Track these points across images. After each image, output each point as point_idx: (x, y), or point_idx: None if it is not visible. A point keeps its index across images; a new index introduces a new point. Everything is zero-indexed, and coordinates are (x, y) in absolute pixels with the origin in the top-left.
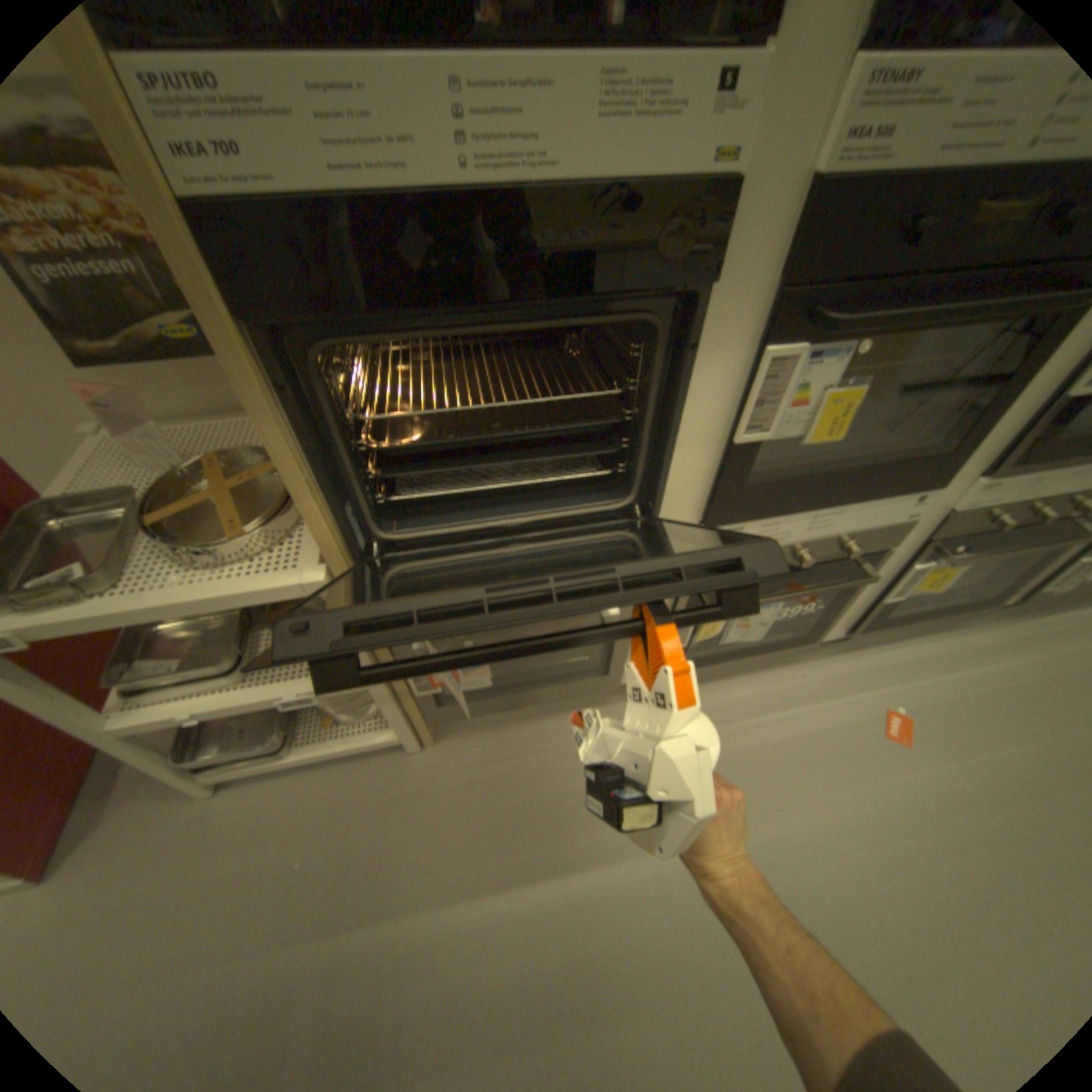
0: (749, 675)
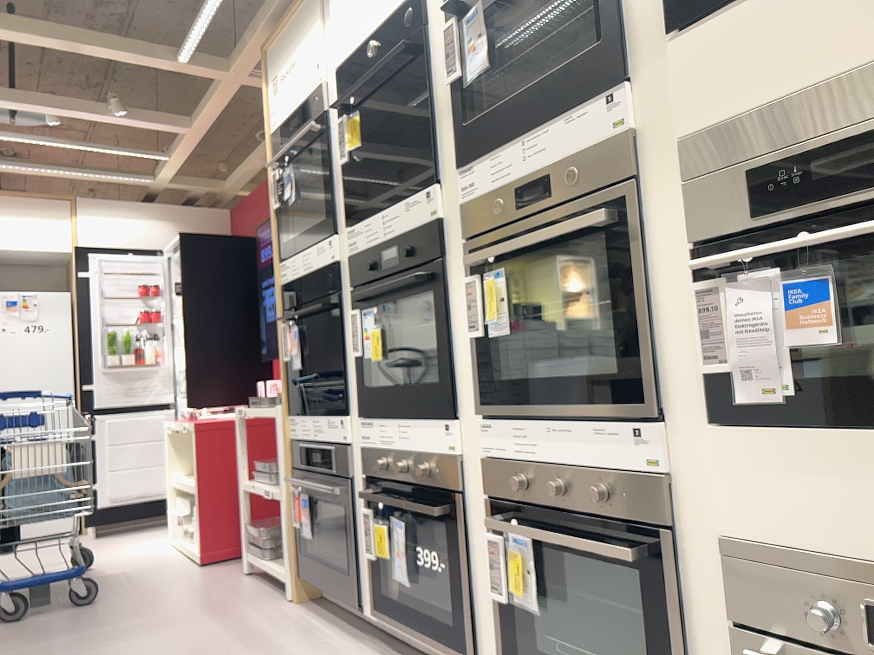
0: None
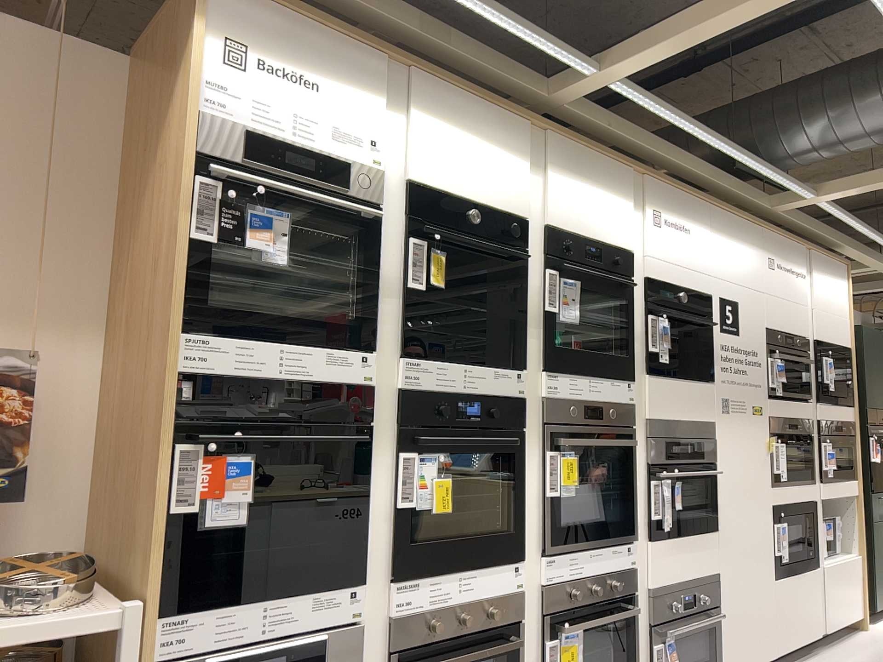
0: None
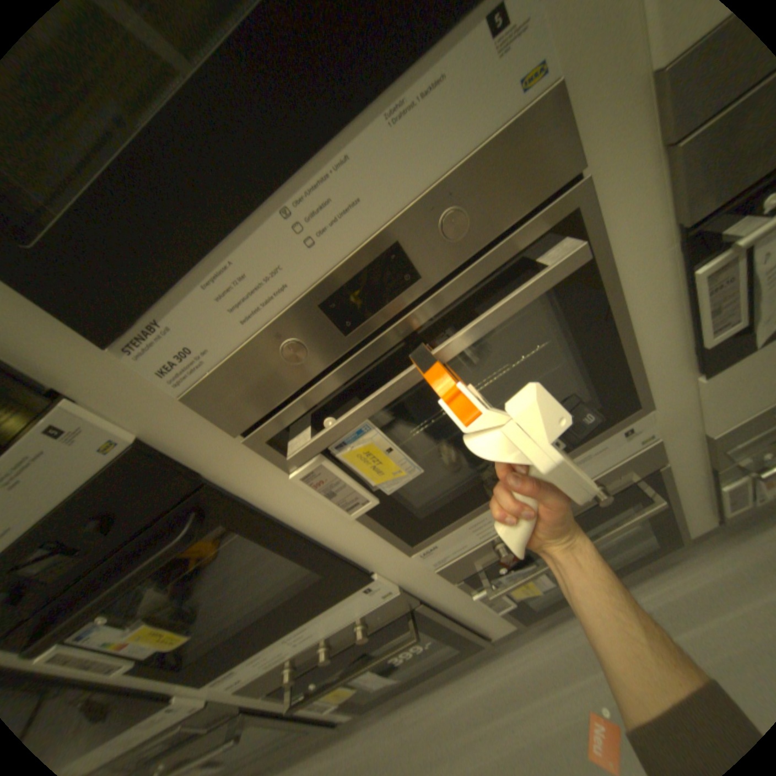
0: (458, 679)
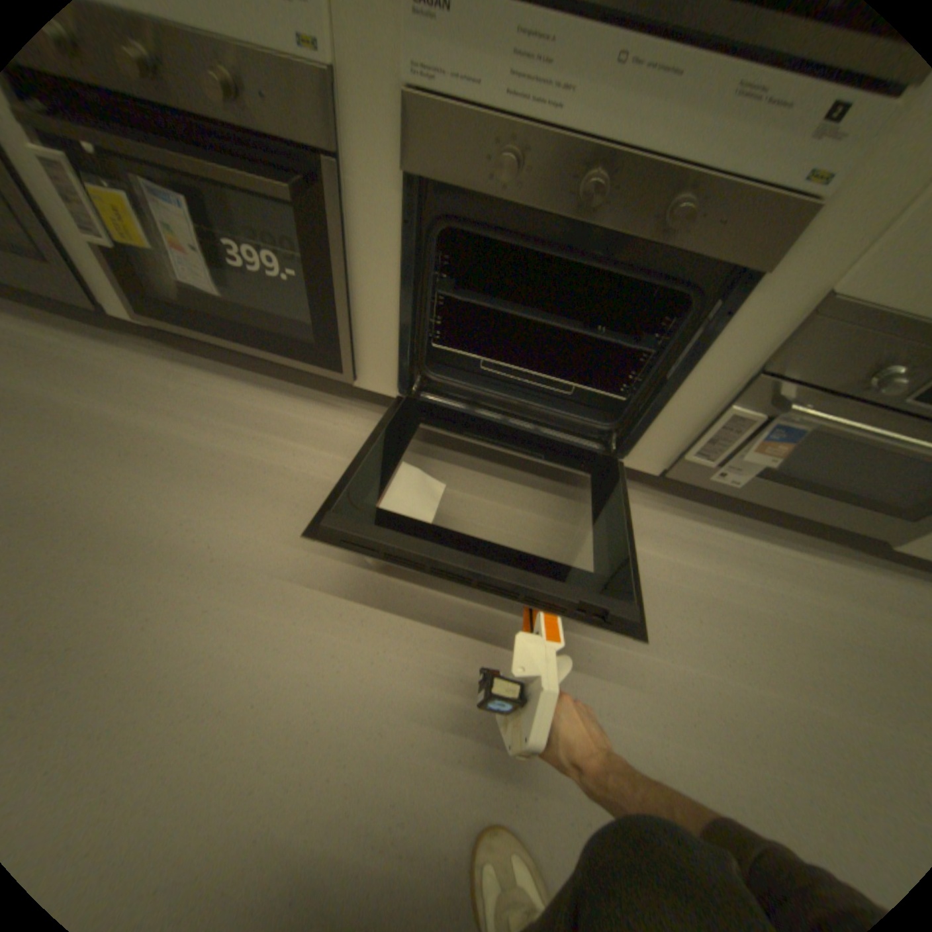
0: (285, 394)
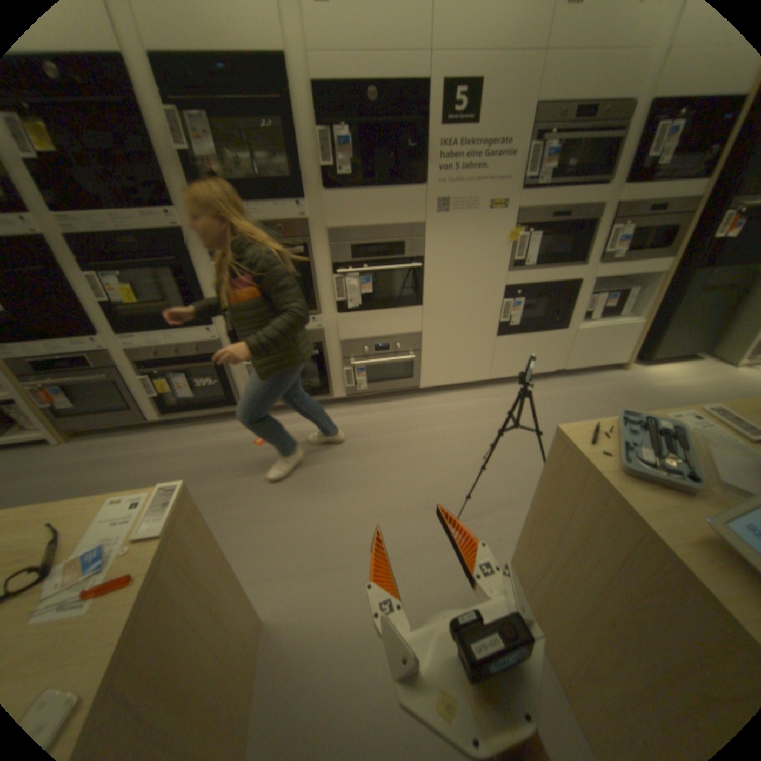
0: (218, 425)
